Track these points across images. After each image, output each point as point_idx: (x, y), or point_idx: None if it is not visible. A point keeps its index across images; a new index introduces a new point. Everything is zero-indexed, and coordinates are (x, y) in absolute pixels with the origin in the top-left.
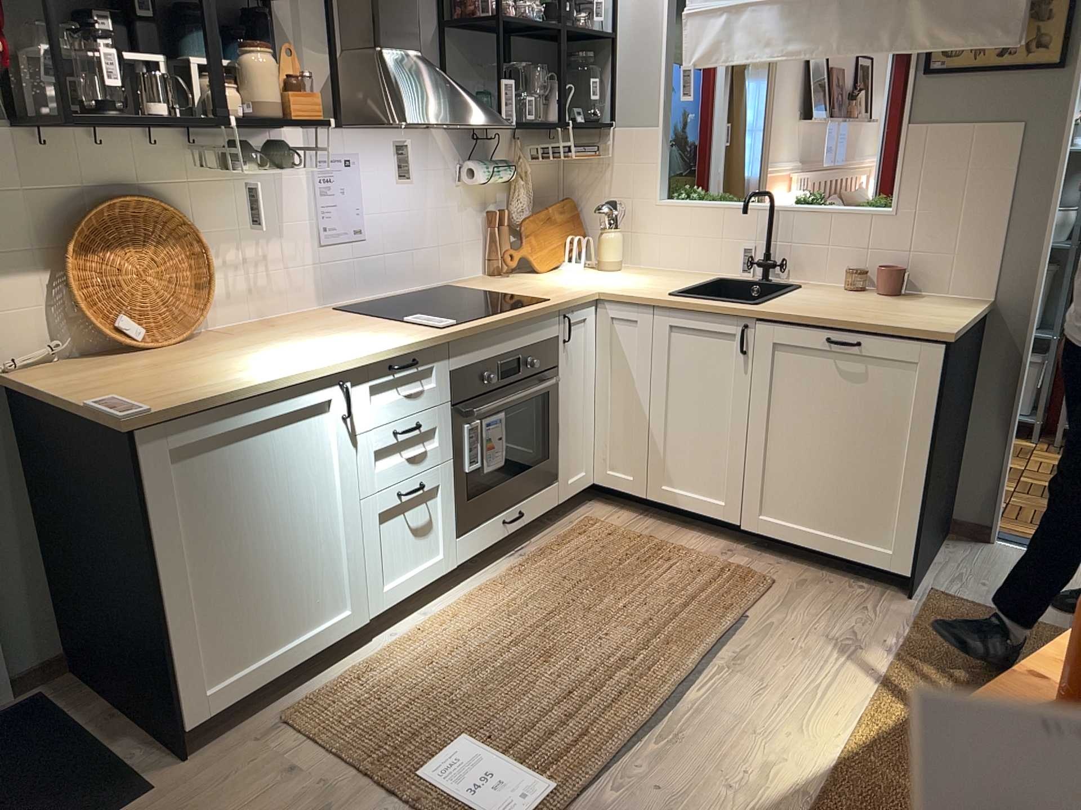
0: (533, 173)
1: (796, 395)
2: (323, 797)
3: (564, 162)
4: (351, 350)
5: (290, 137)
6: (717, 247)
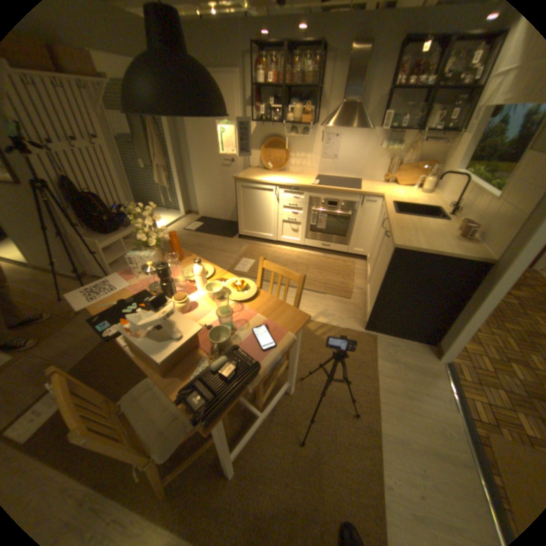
0: (427, 148)
1: (381, 249)
2: (236, 252)
3: (450, 146)
4: (285, 181)
5: (320, 127)
6: (456, 196)
